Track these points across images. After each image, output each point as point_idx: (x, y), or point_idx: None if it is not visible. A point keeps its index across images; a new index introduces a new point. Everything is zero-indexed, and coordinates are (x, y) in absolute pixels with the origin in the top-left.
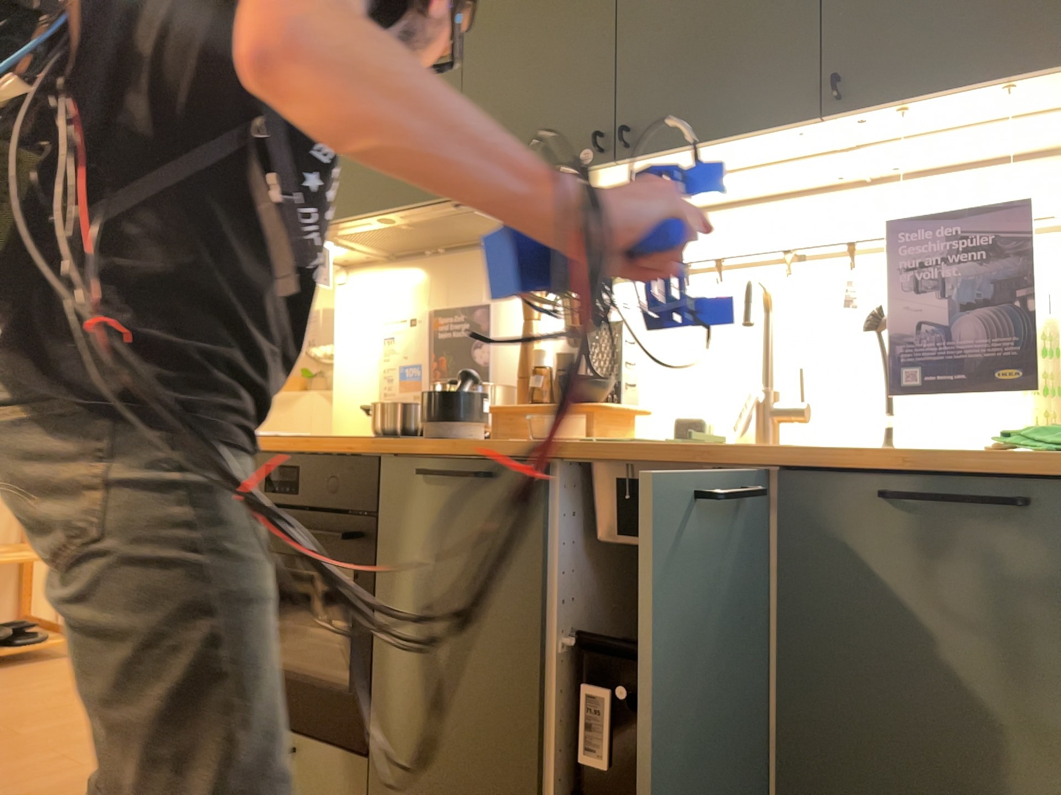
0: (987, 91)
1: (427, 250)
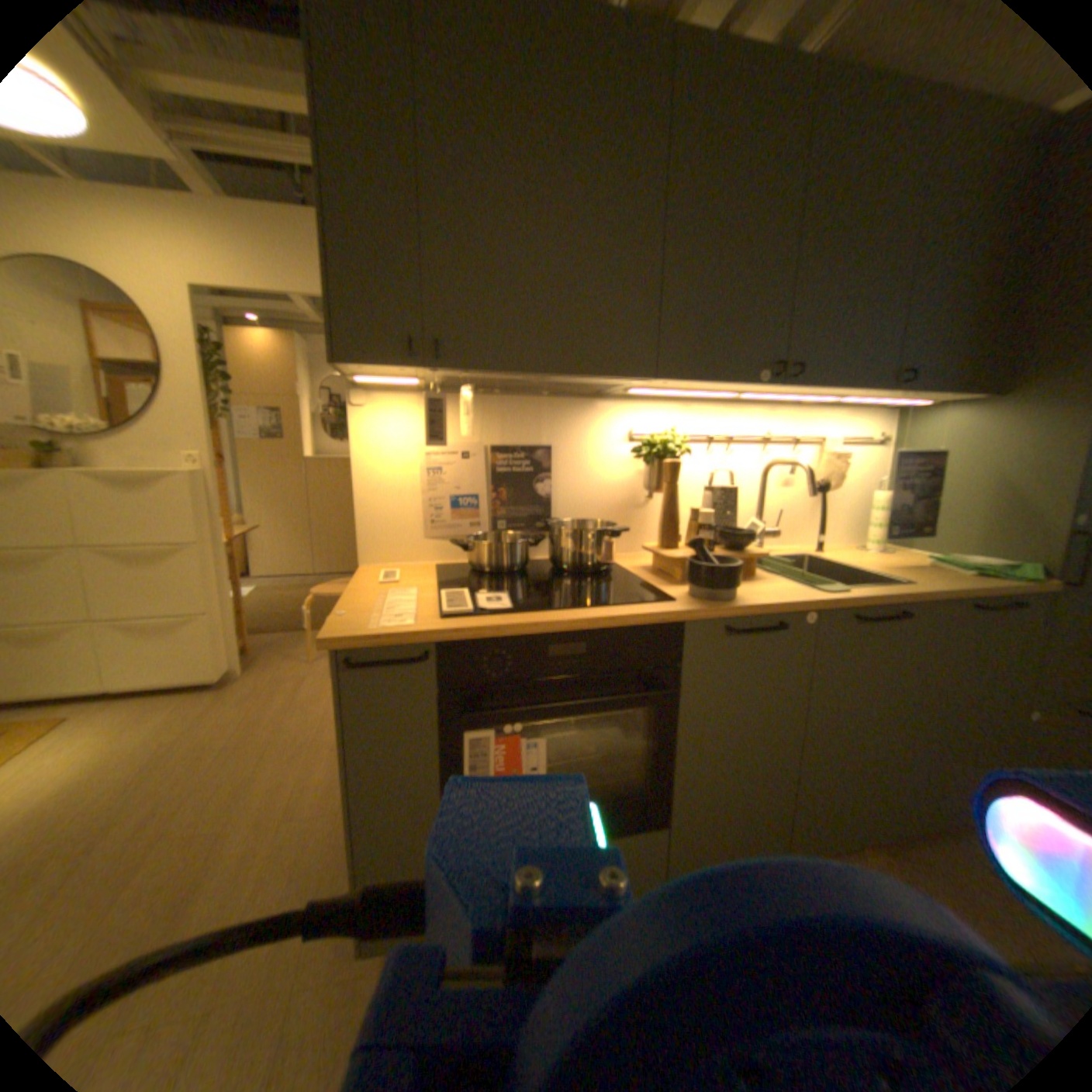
0: (947, 392)
1: (481, 388)
